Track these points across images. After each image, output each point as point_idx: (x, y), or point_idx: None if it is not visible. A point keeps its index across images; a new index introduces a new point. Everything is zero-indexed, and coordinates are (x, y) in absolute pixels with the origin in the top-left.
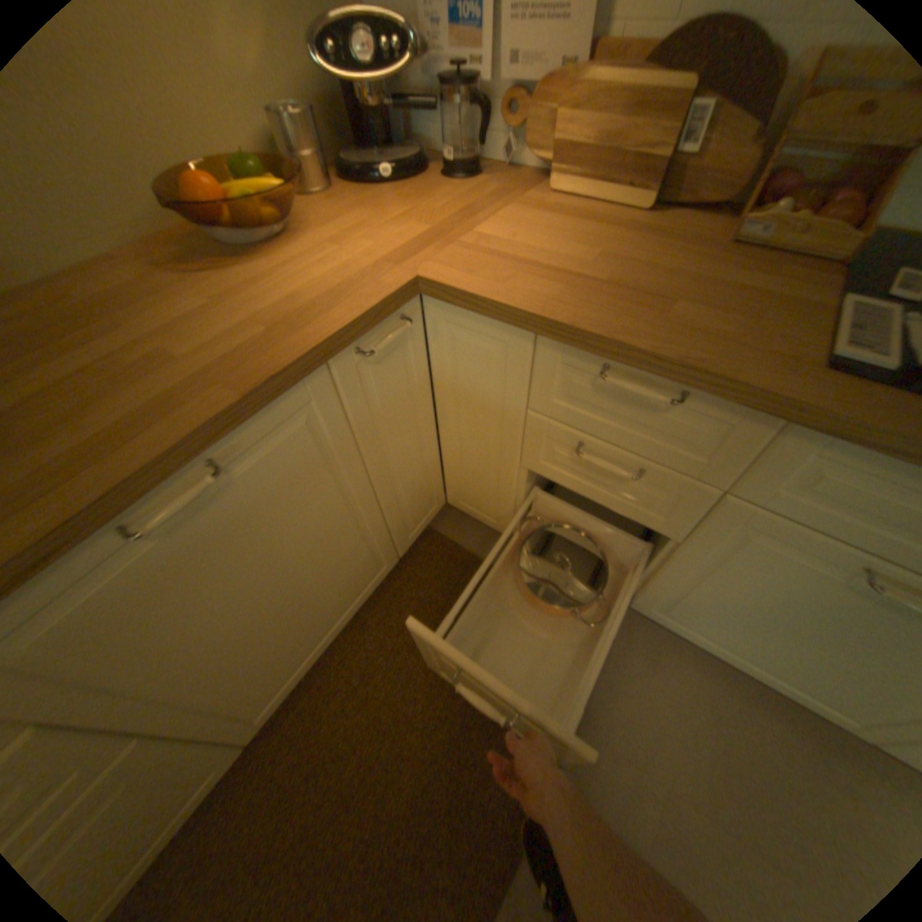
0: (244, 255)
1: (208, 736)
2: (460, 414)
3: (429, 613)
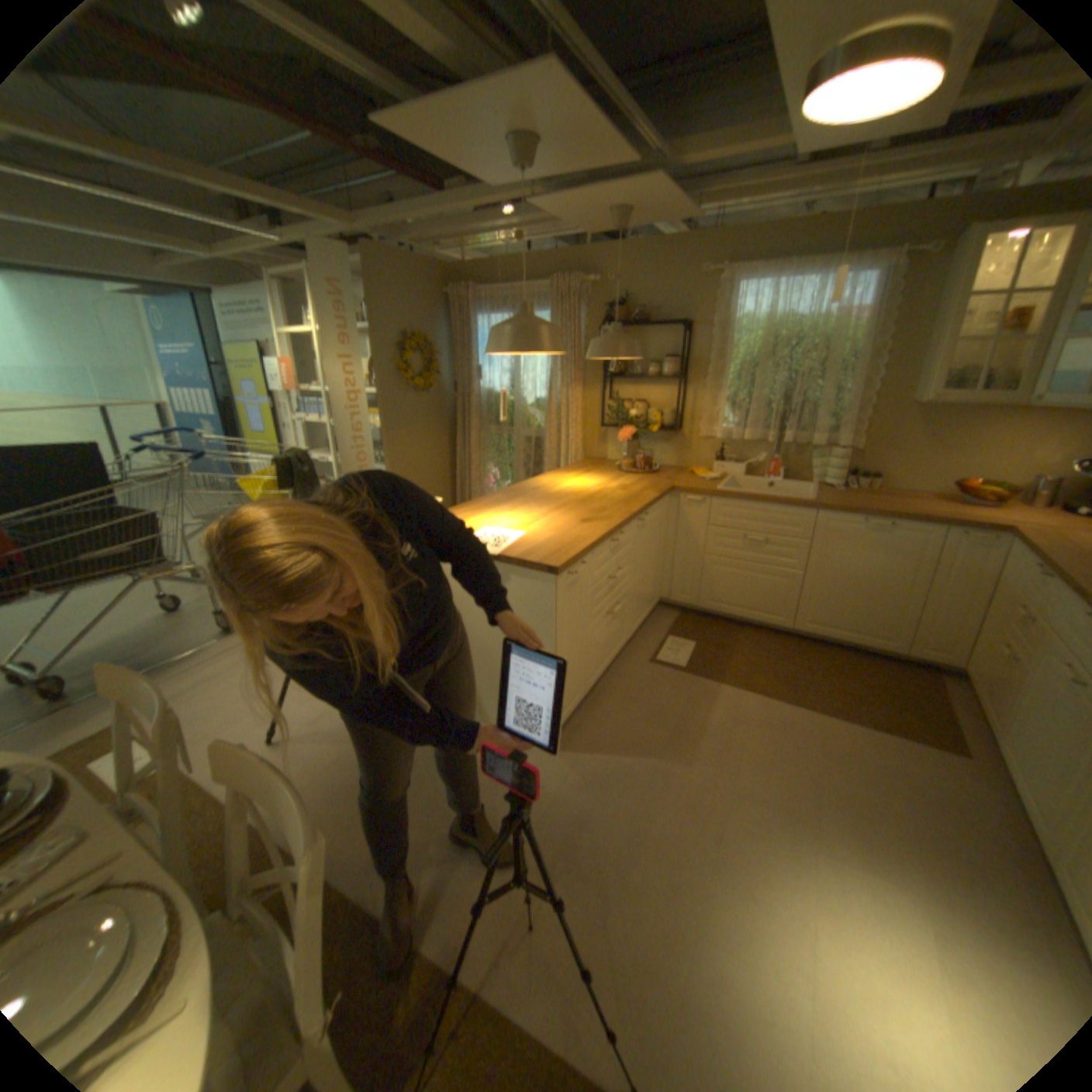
0: (965, 505)
1: (798, 604)
2: (998, 598)
3: (891, 680)
